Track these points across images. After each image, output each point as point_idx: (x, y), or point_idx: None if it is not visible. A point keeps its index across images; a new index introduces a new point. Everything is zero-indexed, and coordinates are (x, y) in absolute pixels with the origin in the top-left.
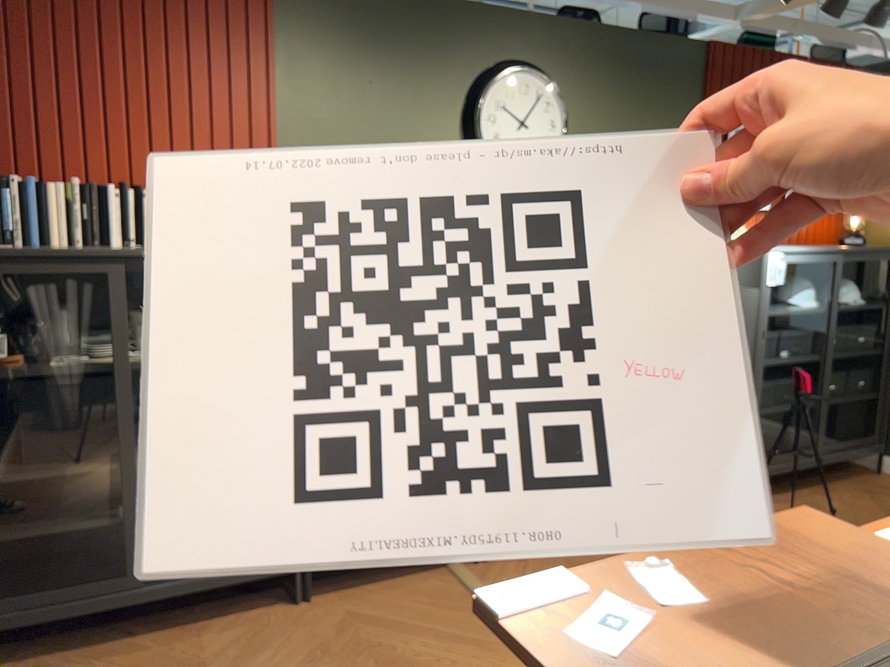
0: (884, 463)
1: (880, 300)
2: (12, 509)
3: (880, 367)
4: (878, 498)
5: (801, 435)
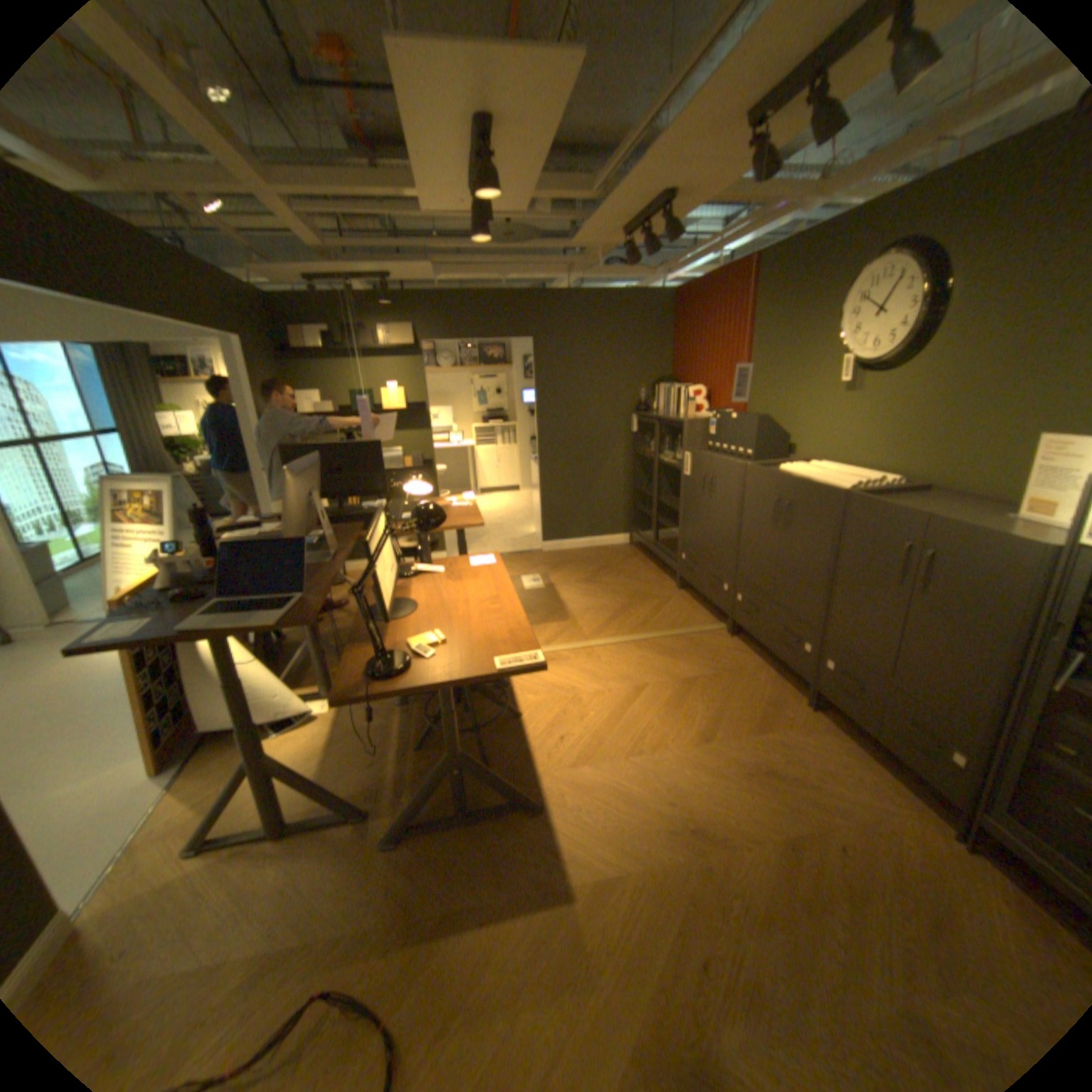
0: None
1: None
2: (662, 507)
3: None
4: None
5: None
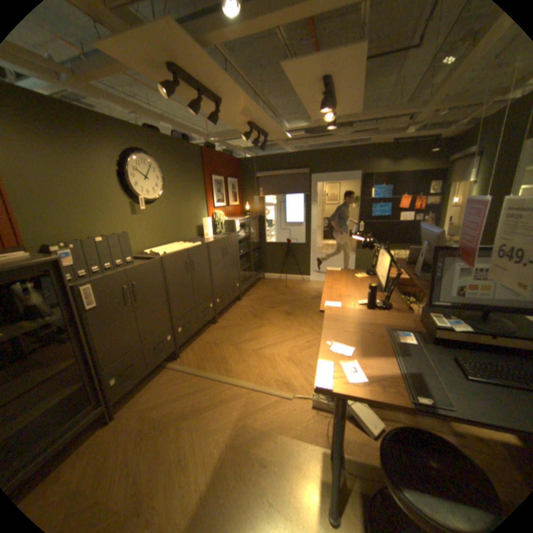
0: (264, 275)
1: (256, 230)
2: None
3: (259, 249)
4: (268, 286)
5: (248, 274)
